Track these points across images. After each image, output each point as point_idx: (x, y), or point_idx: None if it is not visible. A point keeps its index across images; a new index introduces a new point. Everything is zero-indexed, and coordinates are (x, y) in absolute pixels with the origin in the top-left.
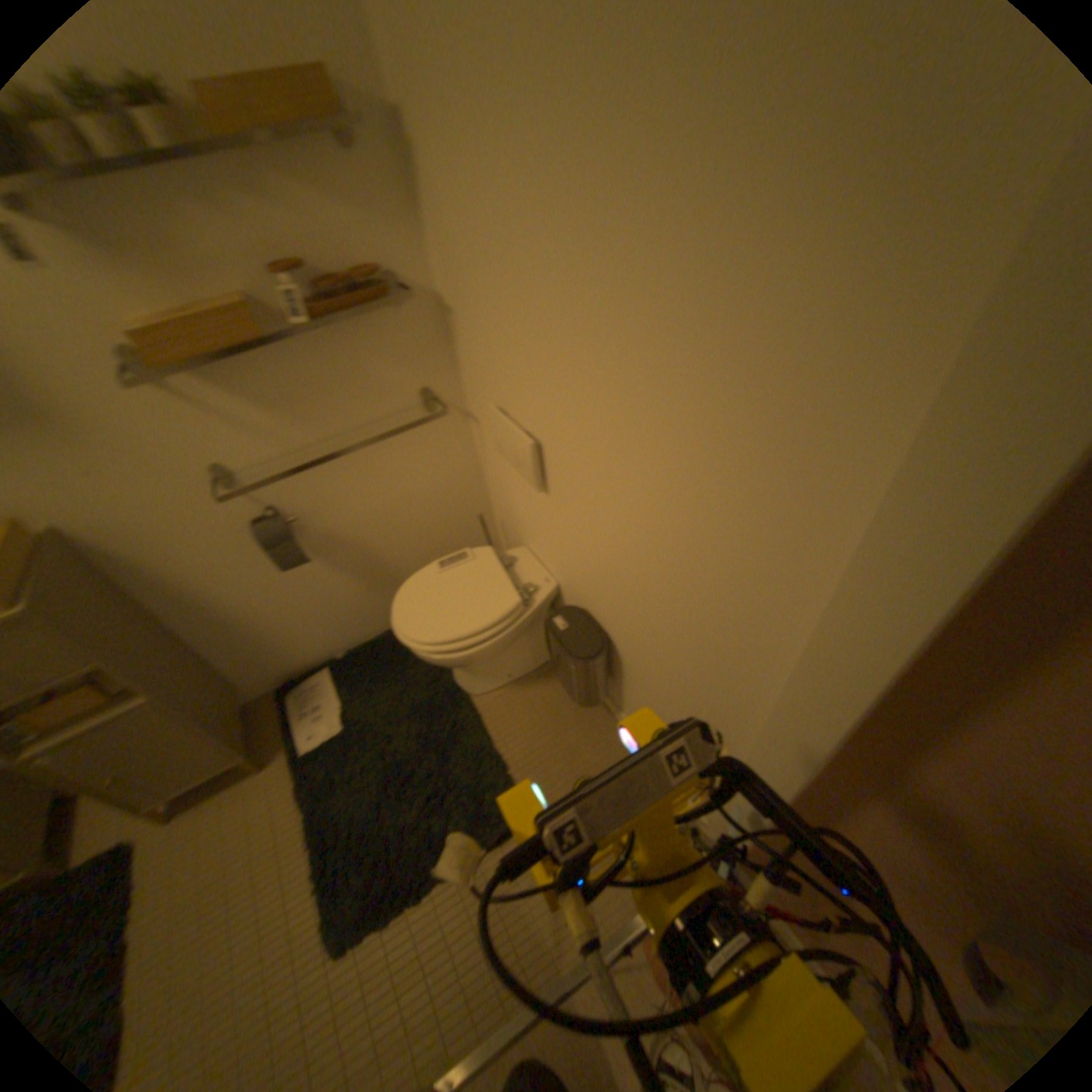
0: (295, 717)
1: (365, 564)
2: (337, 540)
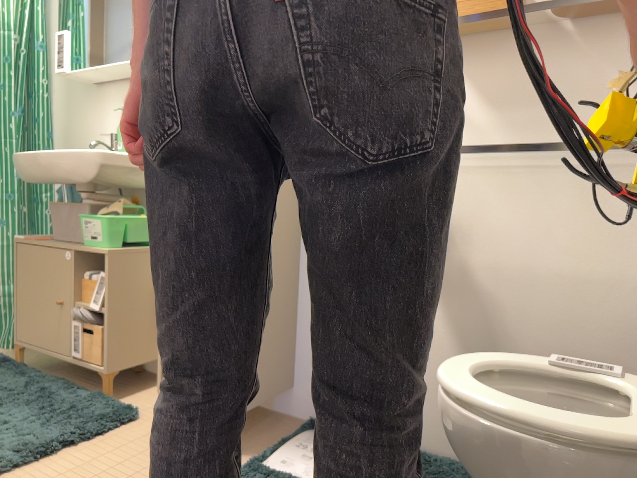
0: (302, 439)
1: (480, 334)
2: (469, 280)
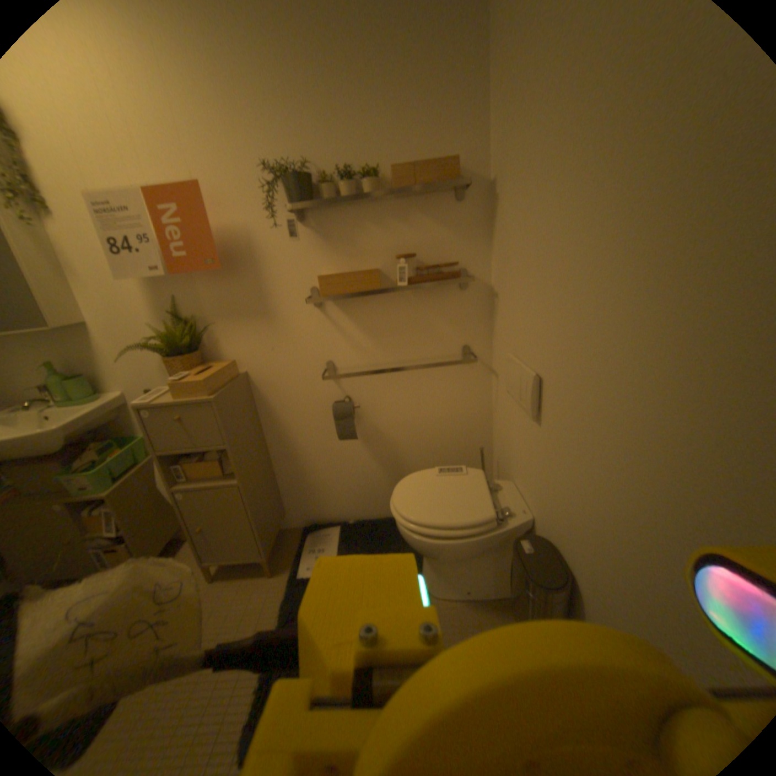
0: (311, 548)
1: (393, 456)
2: (382, 431)
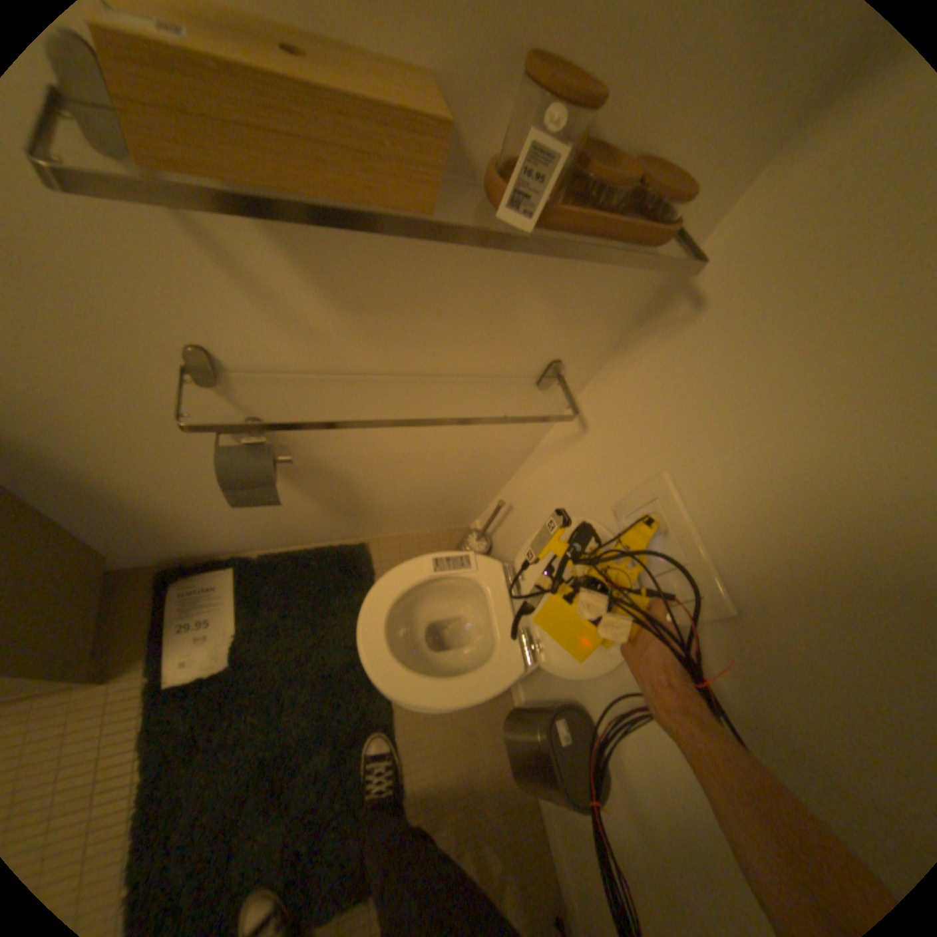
0: (175, 623)
1: (342, 494)
2: (327, 469)
